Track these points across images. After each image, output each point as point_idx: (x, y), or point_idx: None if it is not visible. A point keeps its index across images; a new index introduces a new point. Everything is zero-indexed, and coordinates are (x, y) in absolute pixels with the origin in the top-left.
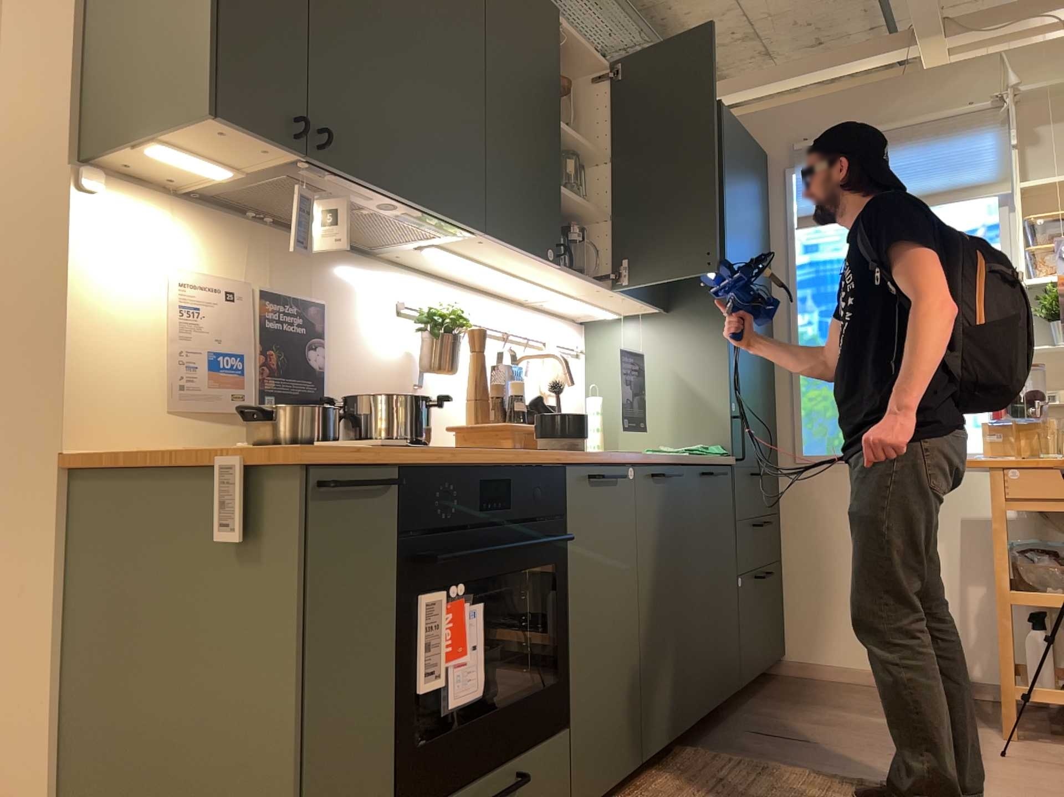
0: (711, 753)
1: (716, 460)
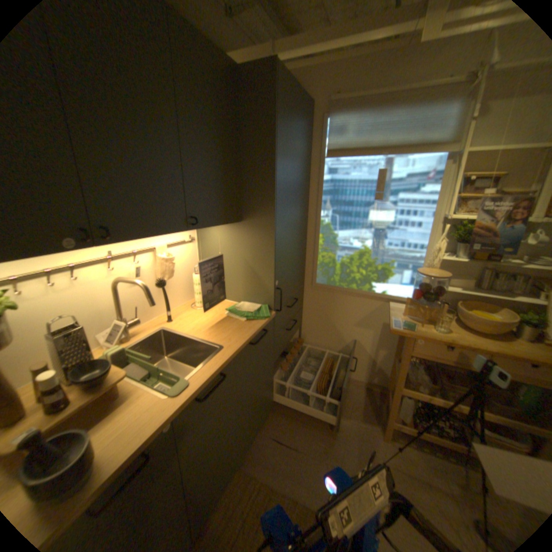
0: (248, 472)
1: (260, 324)
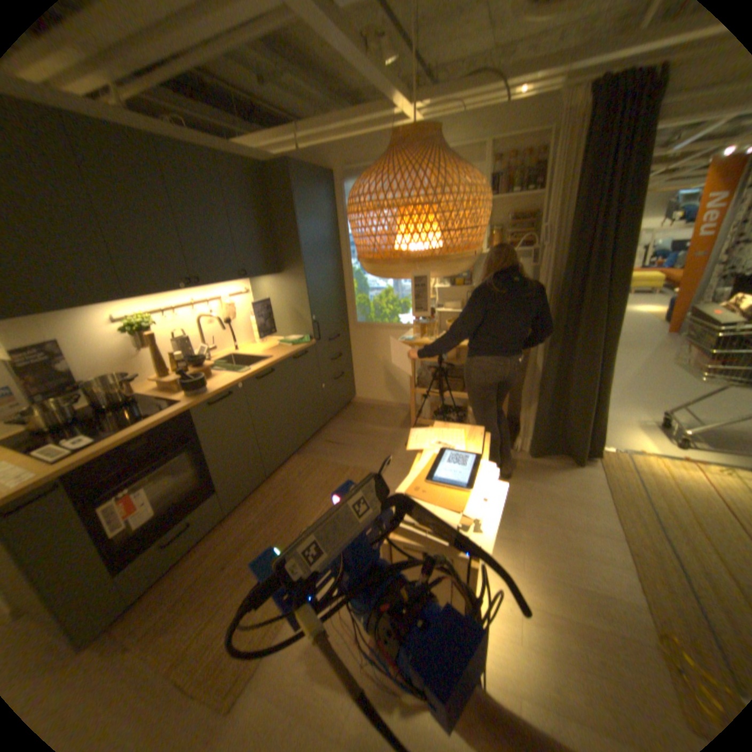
0: (304, 456)
1: (302, 347)
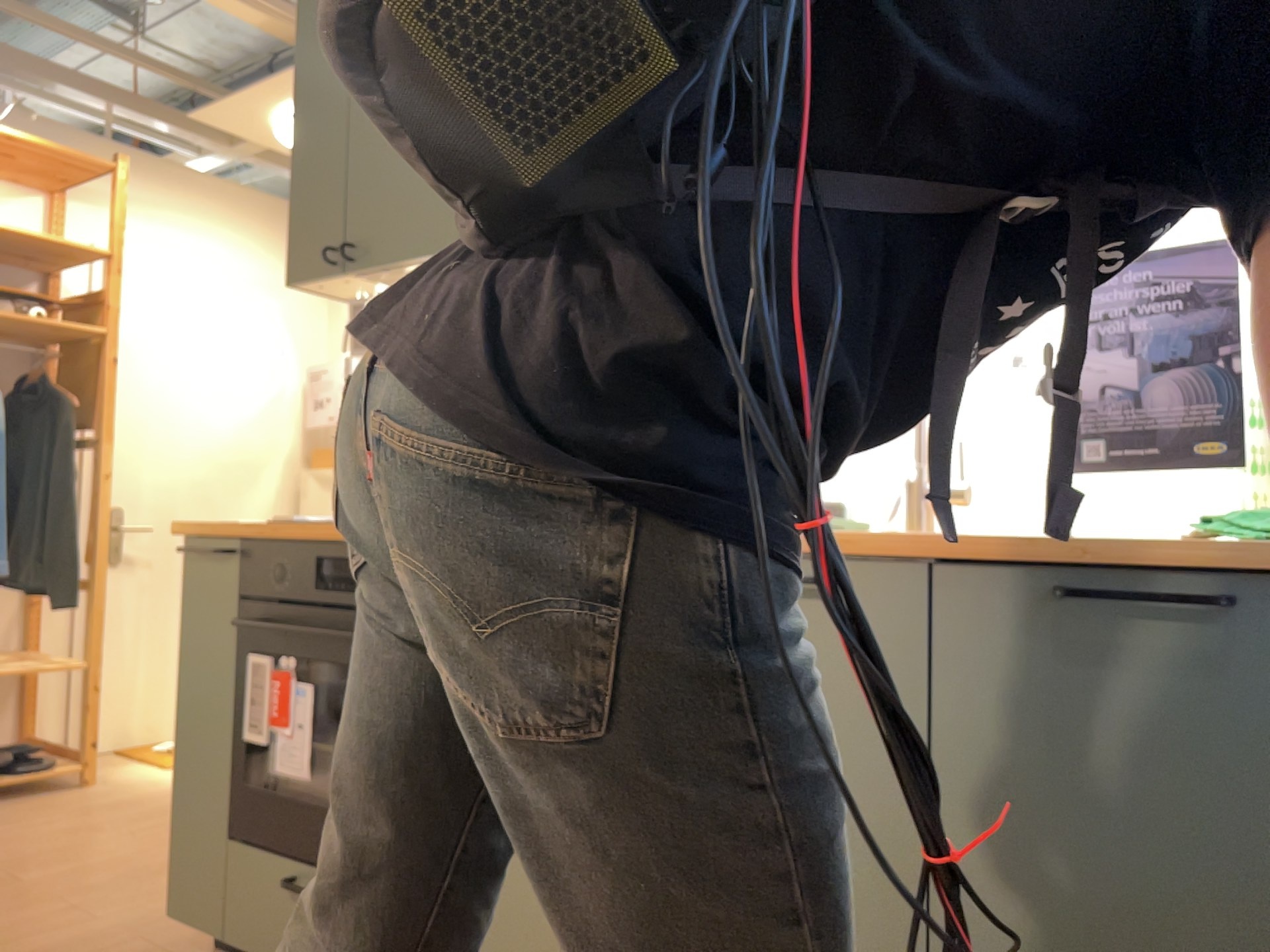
0: None
1: (1223, 555)
